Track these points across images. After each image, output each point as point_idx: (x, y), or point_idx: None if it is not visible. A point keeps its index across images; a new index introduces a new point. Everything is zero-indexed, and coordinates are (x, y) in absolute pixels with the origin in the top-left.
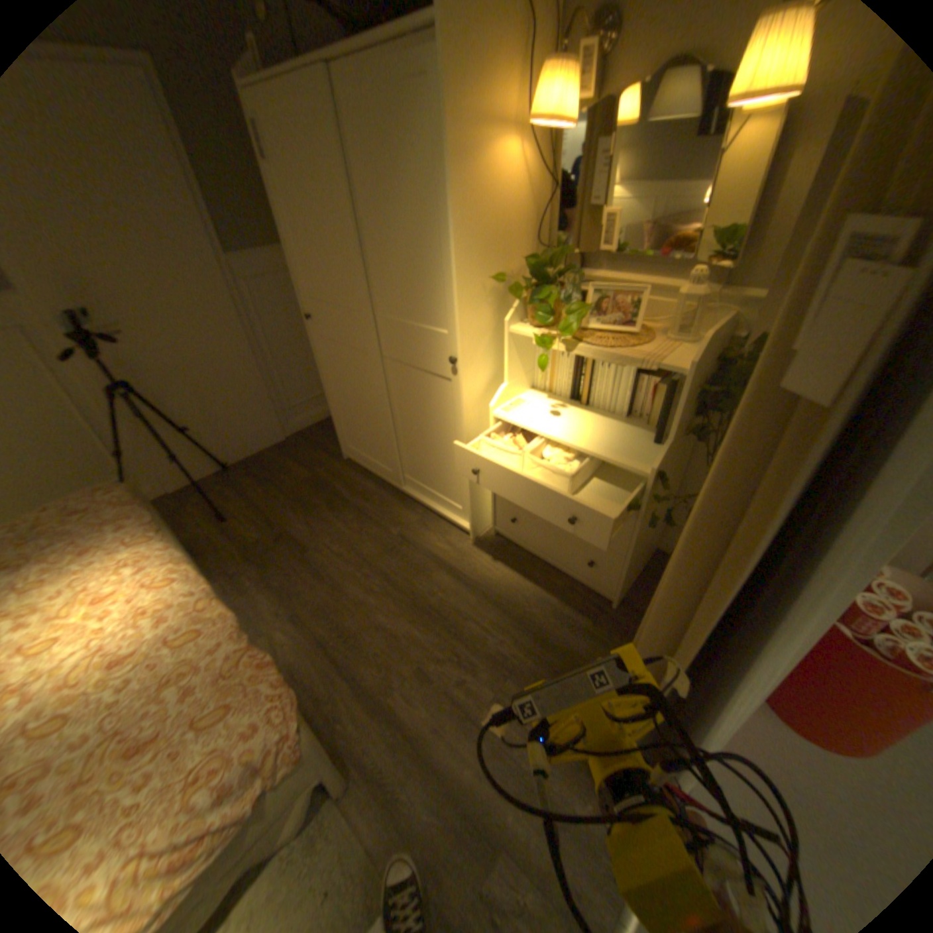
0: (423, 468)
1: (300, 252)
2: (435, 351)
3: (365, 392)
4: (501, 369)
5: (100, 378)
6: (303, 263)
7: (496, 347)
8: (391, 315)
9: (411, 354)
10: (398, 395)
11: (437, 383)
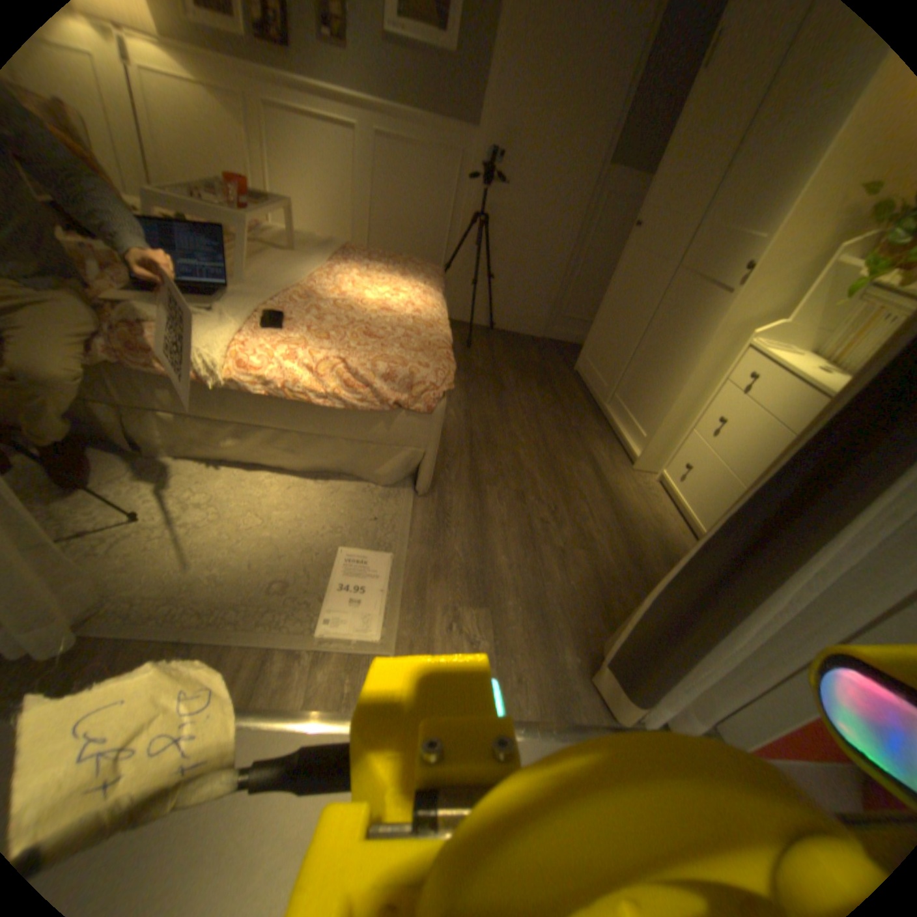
0: (638, 388)
1: (675, 159)
2: (740, 257)
3: (639, 301)
4: (796, 307)
5: (474, 208)
6: (670, 170)
7: (809, 278)
8: (720, 220)
9: (711, 262)
10: (667, 307)
11: (717, 295)
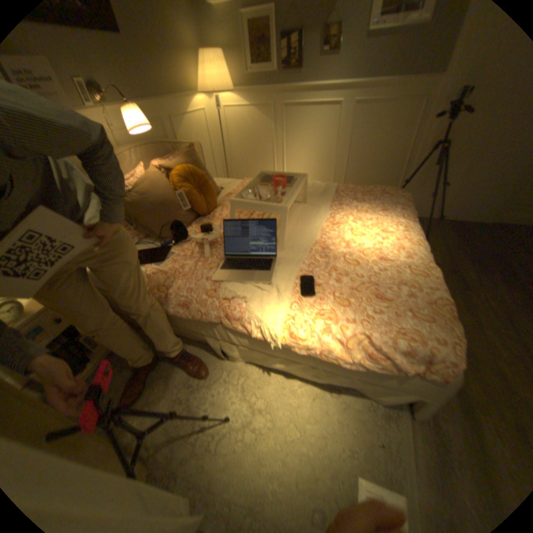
0: None
1: None
2: None
3: None
4: None
5: (434, 136)
6: None
7: None
8: None
9: None
10: None
11: None
